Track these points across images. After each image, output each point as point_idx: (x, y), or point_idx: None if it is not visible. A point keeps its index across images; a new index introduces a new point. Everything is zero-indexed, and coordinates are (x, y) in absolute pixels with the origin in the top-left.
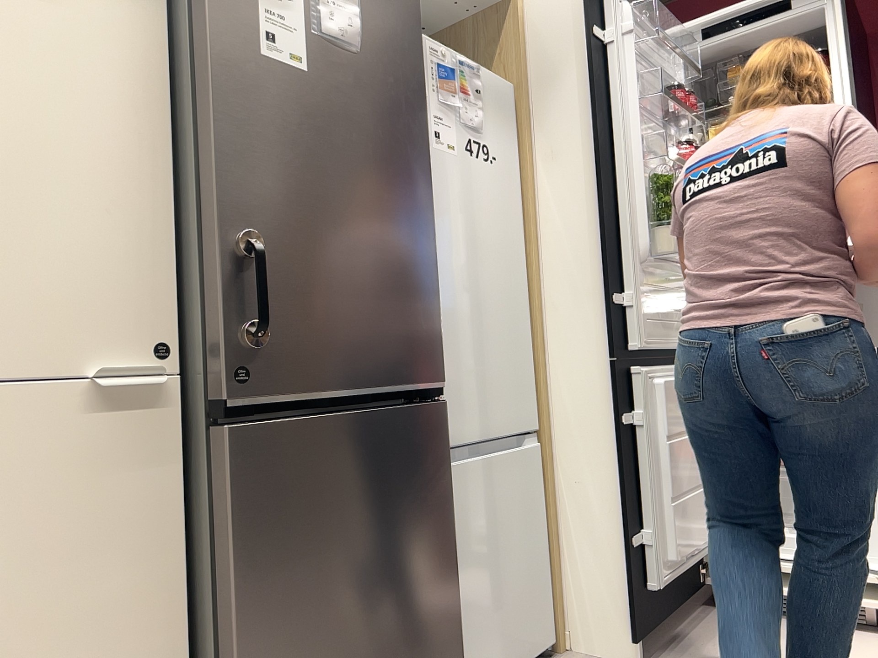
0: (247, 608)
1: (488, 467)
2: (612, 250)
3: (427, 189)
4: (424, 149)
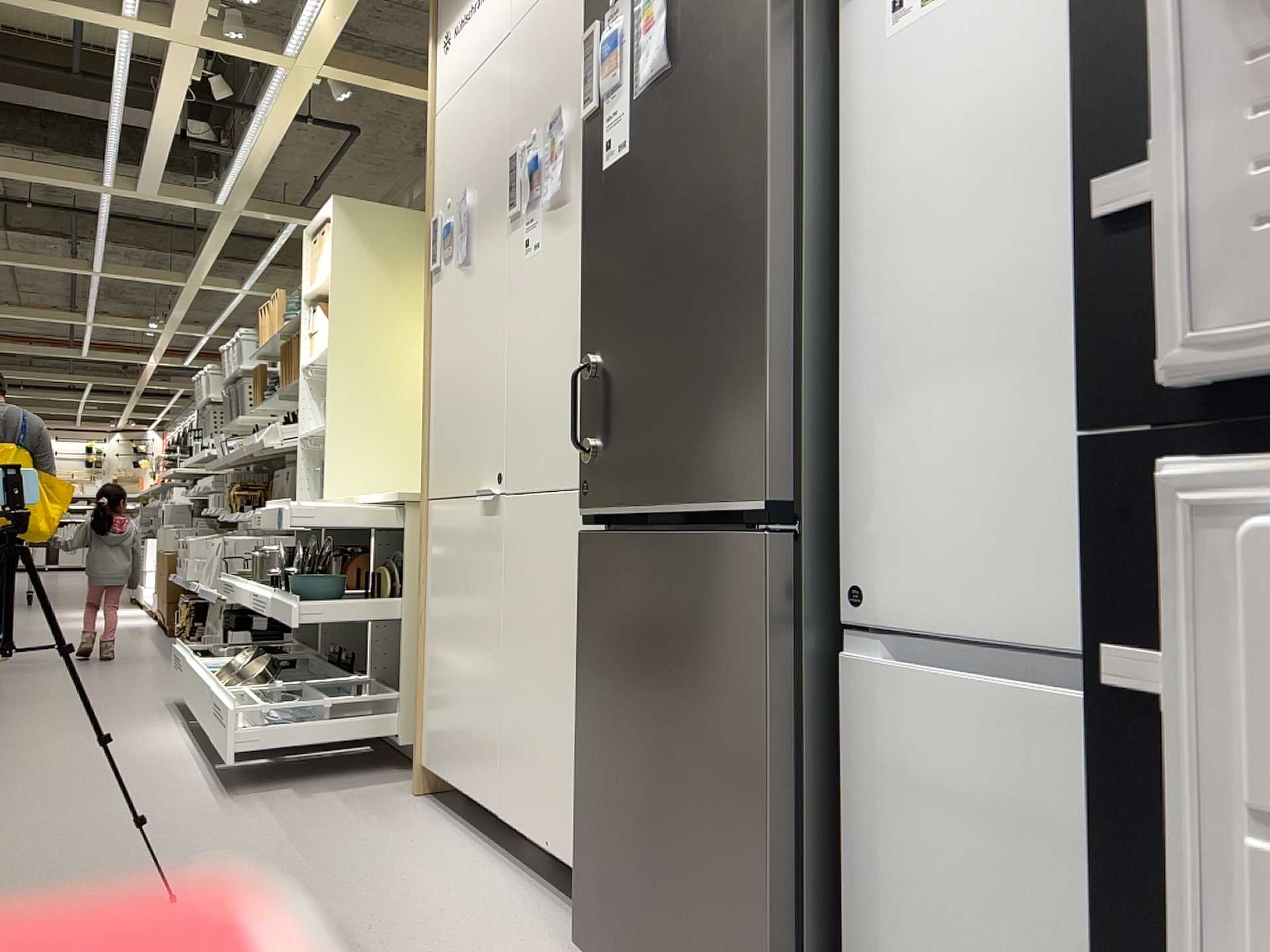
0: (583, 696)
1: (992, 713)
2: (1135, 4)
3: (759, 183)
4: (761, 114)
